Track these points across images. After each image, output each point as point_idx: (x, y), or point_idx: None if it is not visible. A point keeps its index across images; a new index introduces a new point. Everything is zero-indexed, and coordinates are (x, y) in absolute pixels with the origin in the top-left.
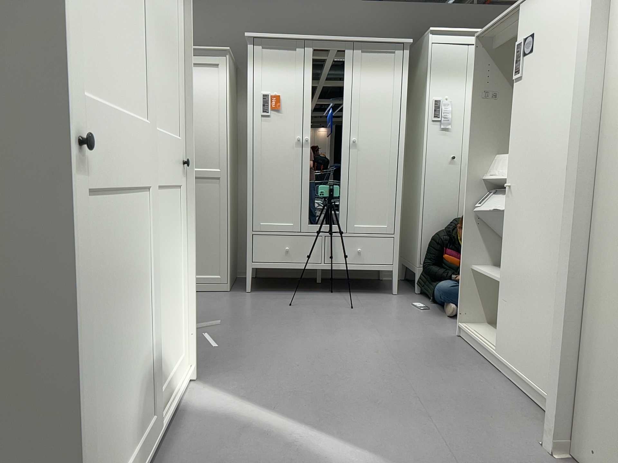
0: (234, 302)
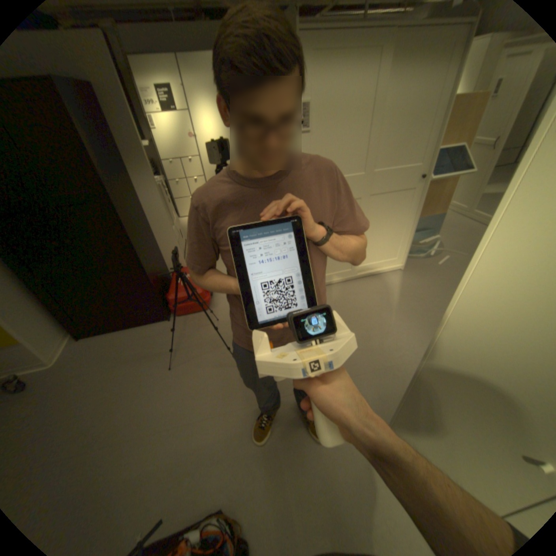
0: None
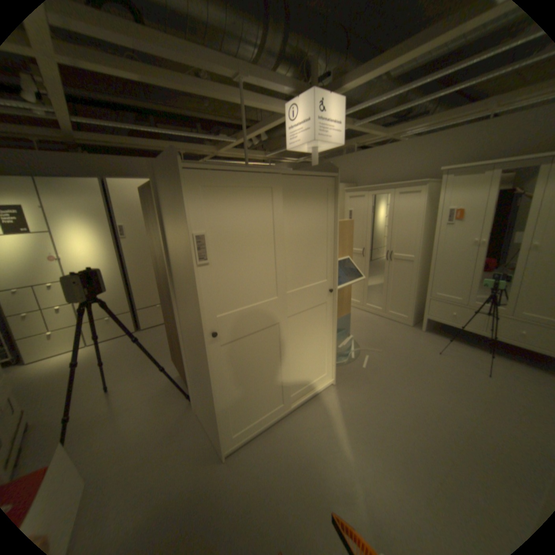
0: (406, 337)
